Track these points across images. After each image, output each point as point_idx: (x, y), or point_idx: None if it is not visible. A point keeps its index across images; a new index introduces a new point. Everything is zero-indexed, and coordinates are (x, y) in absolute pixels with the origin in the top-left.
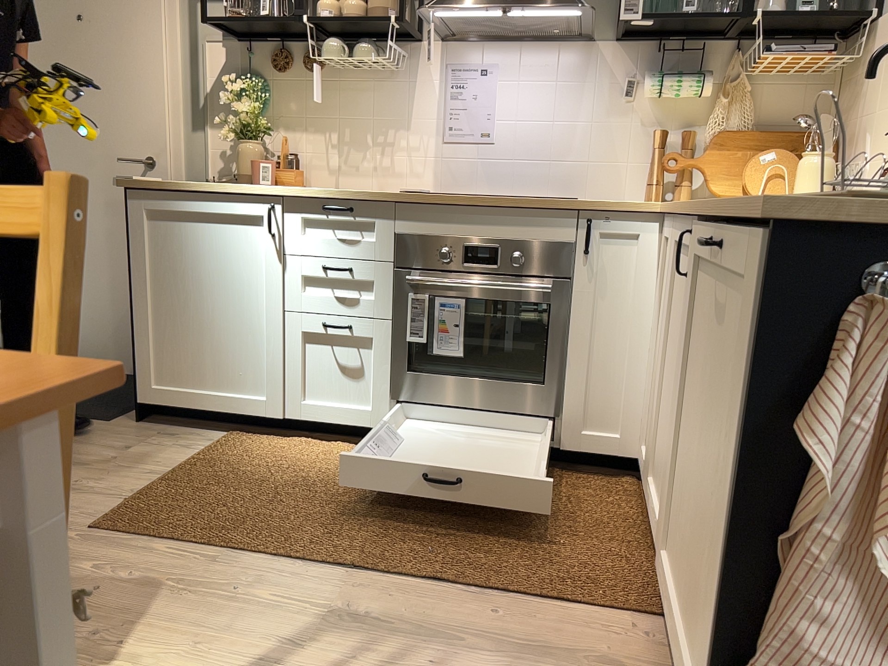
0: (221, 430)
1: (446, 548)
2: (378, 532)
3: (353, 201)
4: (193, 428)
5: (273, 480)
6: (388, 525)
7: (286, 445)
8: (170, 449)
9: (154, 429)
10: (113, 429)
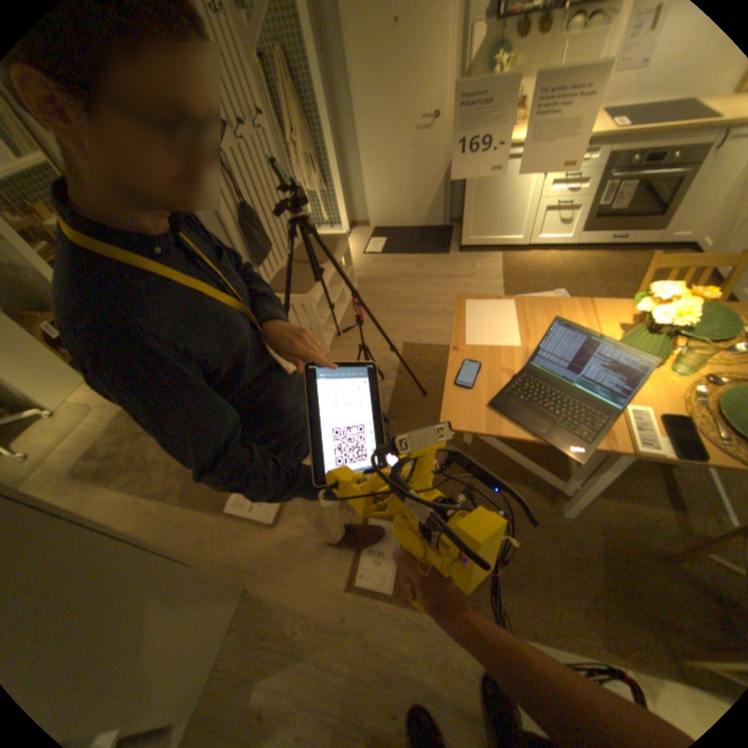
0: (497, 252)
1: (635, 292)
2: (605, 289)
3: (594, 138)
4: (485, 252)
5: (545, 273)
6: (606, 286)
7: (532, 256)
8: (492, 264)
9: (470, 255)
10: (456, 258)
